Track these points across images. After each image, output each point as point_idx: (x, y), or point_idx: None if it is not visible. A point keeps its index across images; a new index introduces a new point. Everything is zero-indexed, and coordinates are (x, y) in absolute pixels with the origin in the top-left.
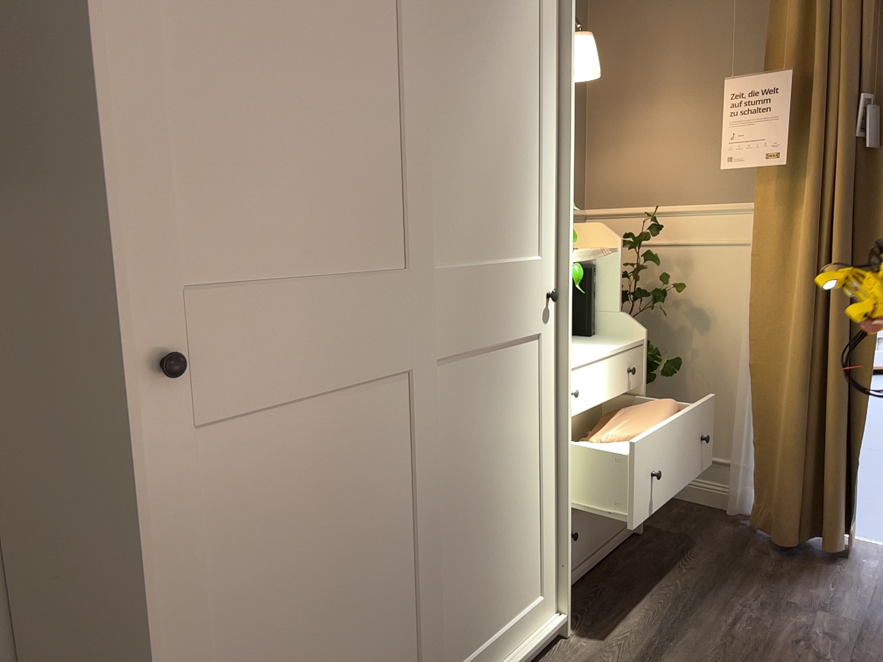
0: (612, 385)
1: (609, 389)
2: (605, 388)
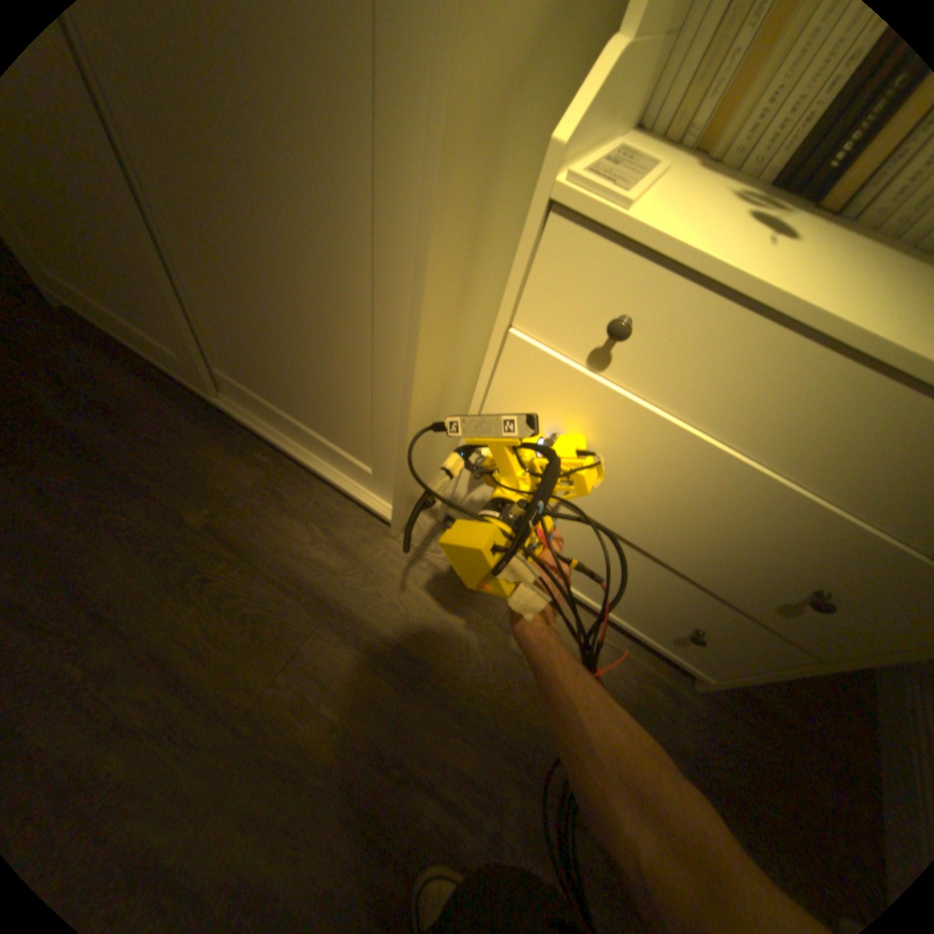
0: (851, 466)
1: (821, 456)
2: (802, 440)
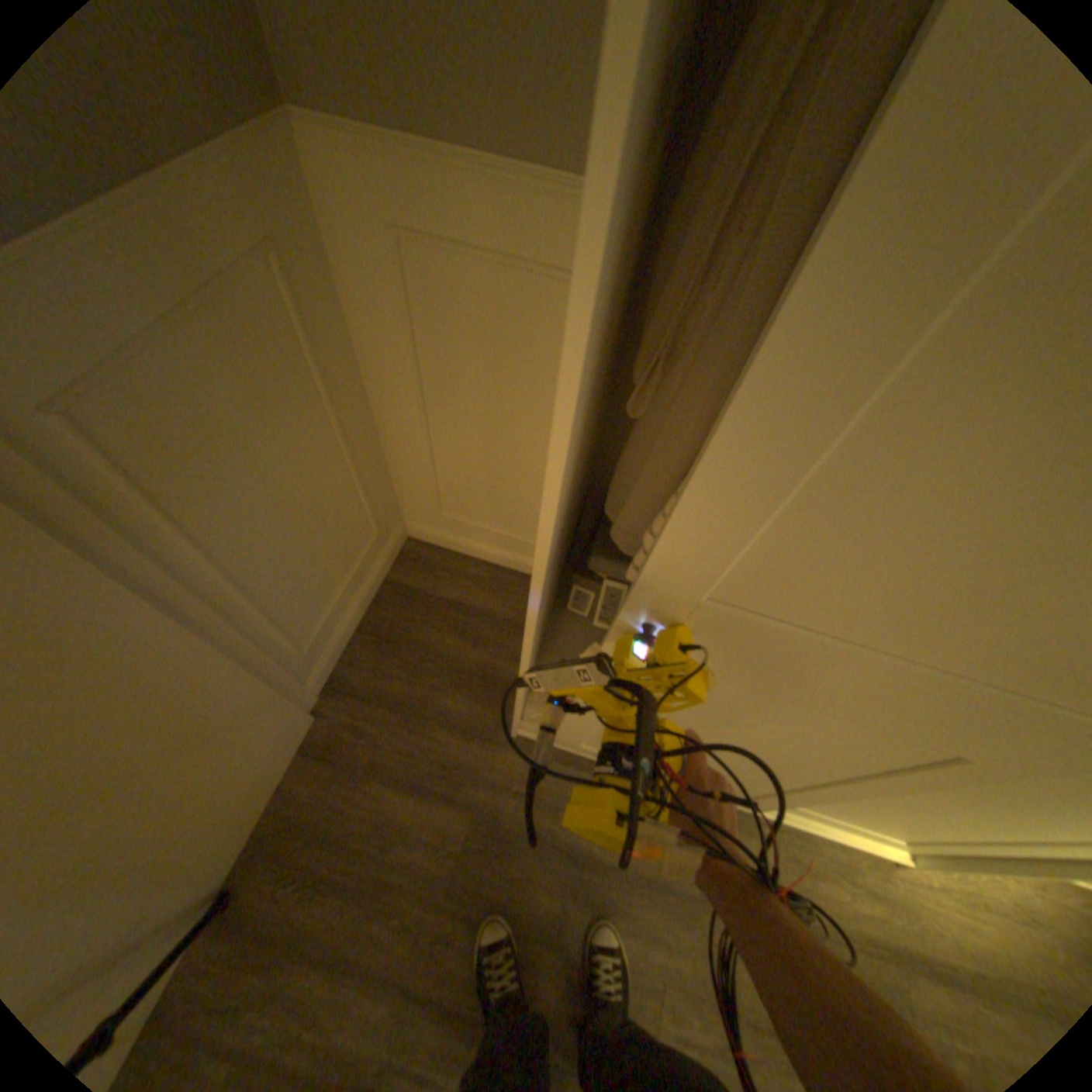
0: None
1: None
2: None
